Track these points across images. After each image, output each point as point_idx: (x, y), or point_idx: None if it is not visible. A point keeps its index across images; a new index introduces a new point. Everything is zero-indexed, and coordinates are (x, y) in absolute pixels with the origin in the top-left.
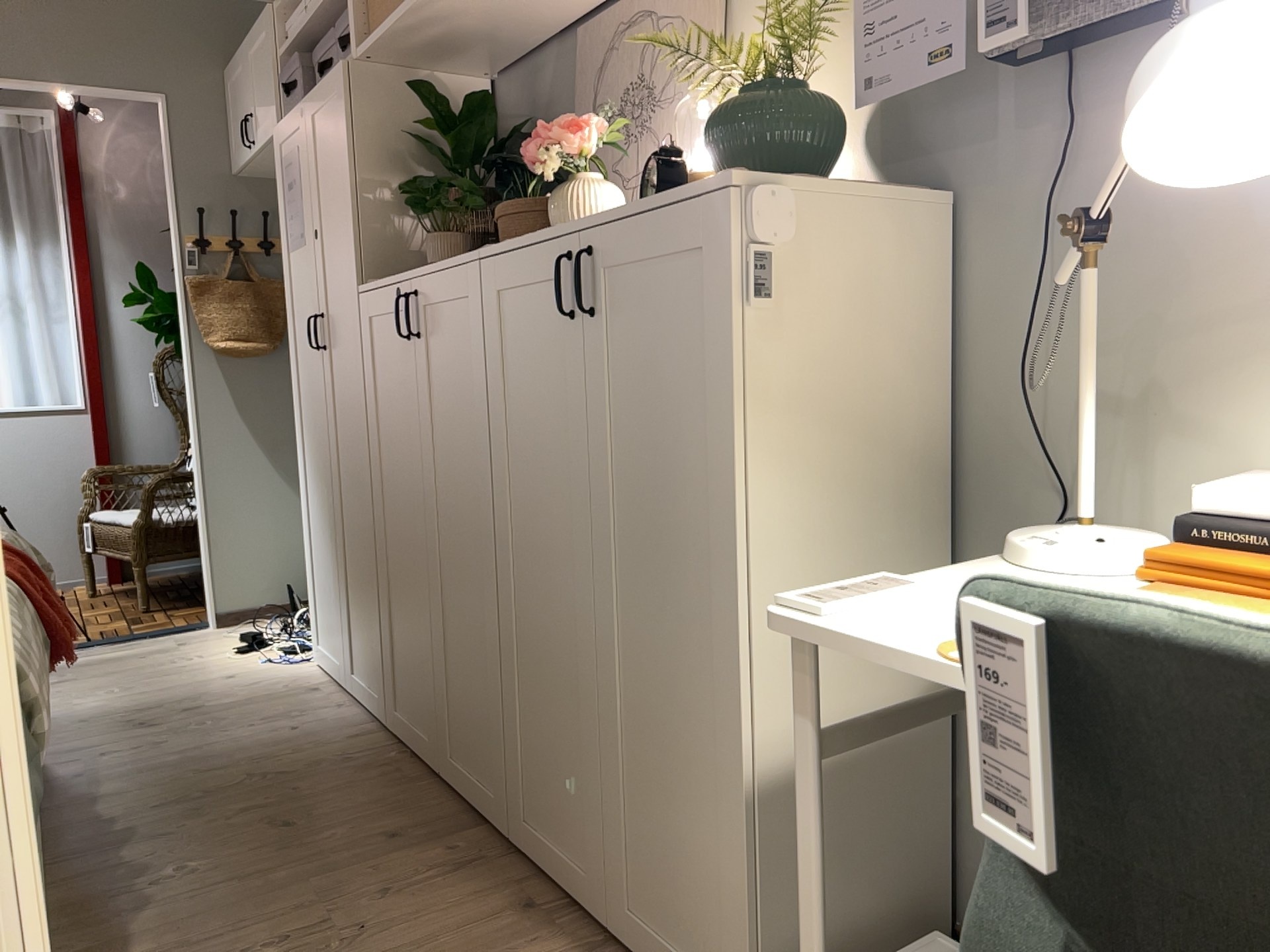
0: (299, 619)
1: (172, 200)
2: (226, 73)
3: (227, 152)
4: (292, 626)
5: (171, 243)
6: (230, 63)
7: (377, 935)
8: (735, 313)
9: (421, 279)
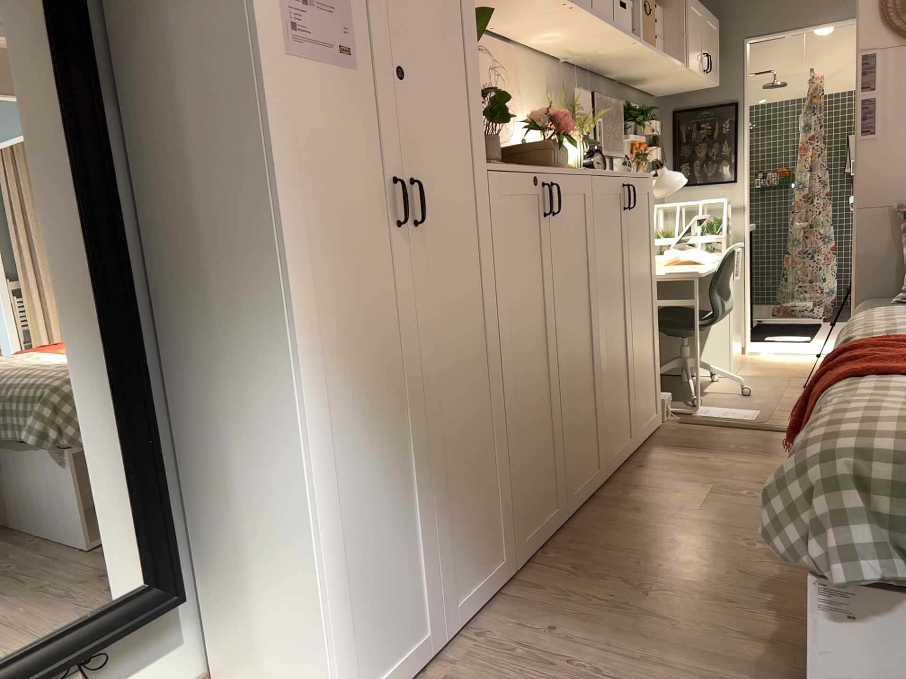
0: None
1: None
2: None
3: None
4: None
5: None
6: None
7: (698, 483)
8: (654, 211)
9: (558, 175)
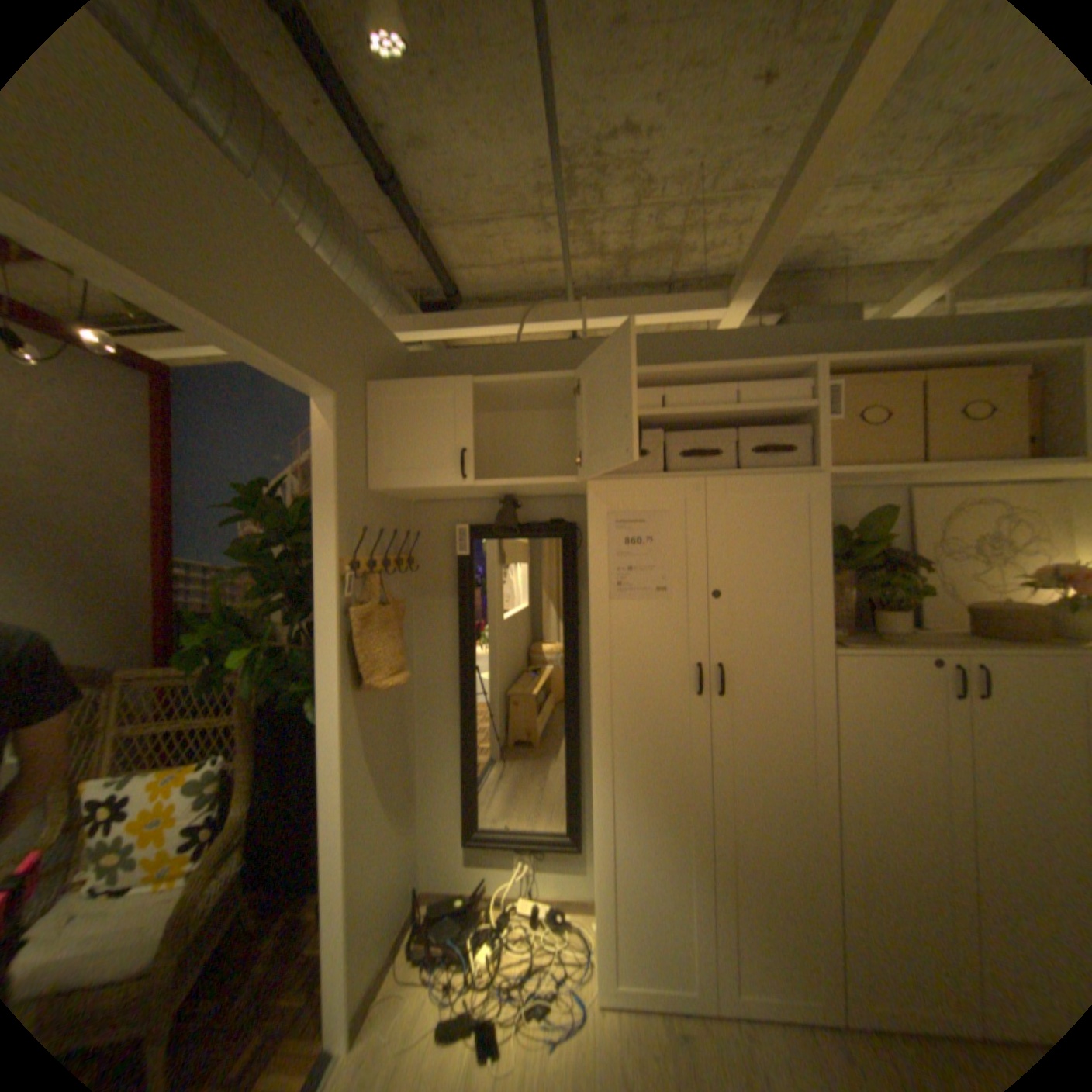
0: (472, 969)
1: (336, 517)
2: (382, 387)
3: (367, 466)
4: (475, 983)
5: (314, 565)
6: (402, 382)
7: None
8: None
9: (999, 659)
